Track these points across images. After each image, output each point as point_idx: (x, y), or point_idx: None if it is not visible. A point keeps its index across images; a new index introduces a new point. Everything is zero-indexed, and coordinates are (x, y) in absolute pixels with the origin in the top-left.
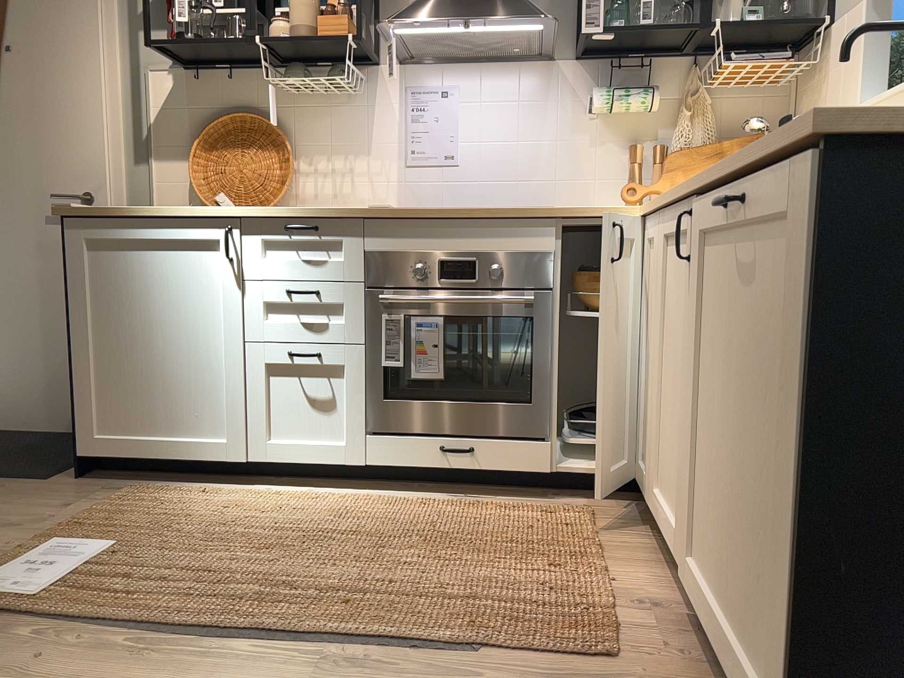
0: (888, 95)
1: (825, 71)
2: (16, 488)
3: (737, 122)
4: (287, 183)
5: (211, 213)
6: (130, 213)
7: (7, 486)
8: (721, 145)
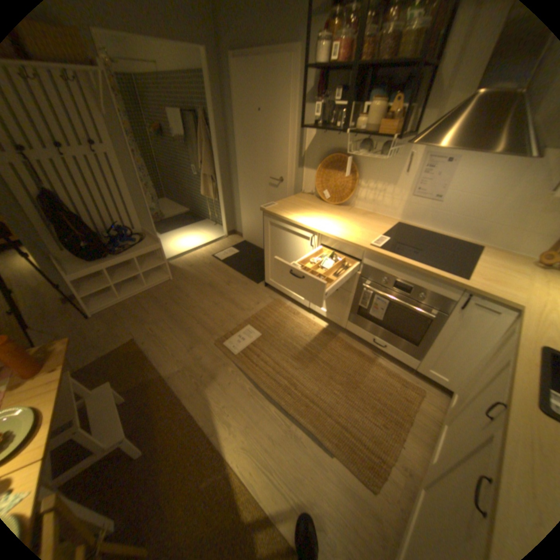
0: None
1: None
2: (250, 285)
3: None
4: (353, 192)
5: (308, 227)
6: (282, 217)
7: (248, 283)
8: None
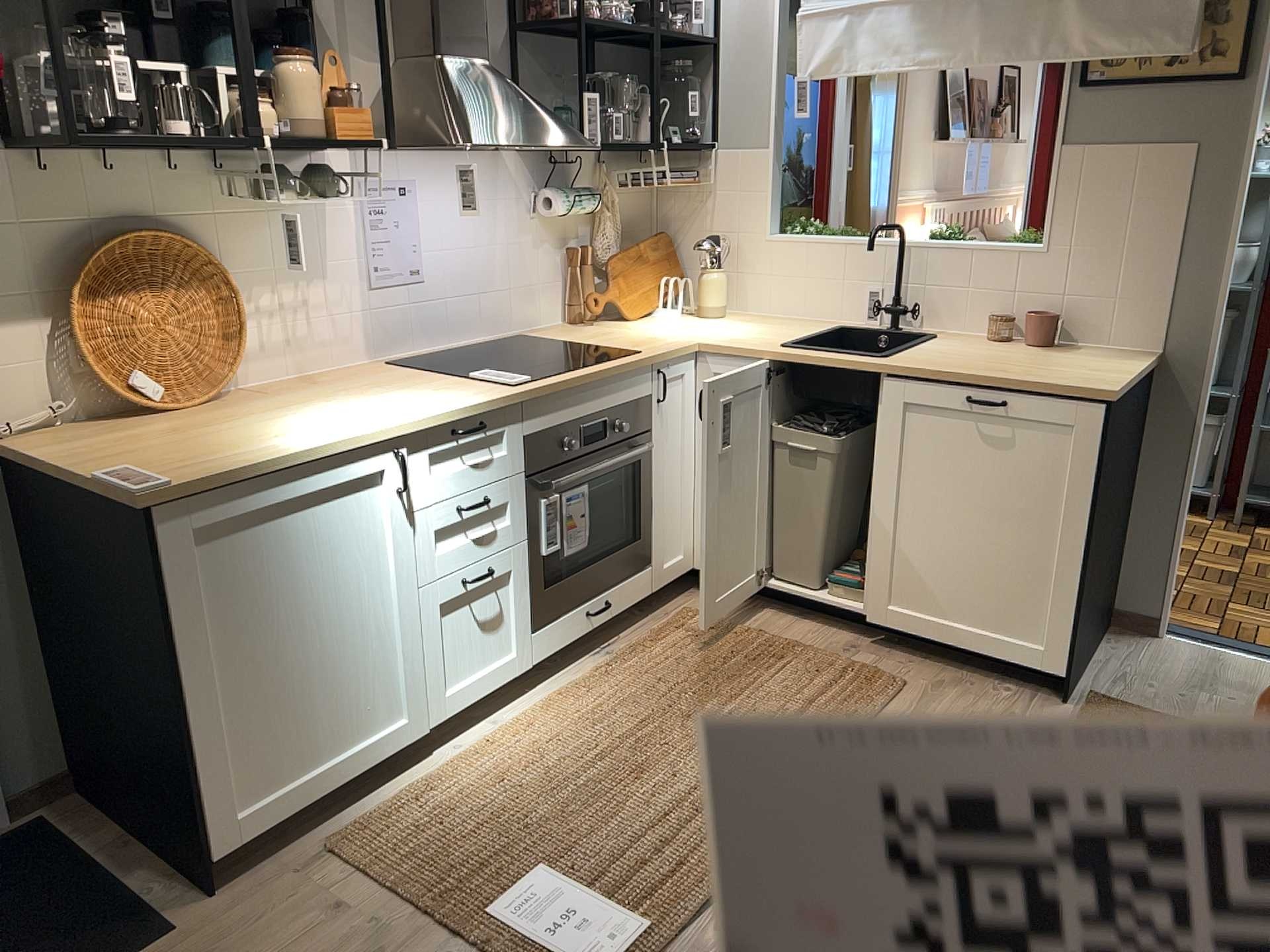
0: (812, 238)
1: (715, 188)
2: None
3: (627, 215)
4: (247, 339)
5: (377, 438)
6: (270, 467)
7: None
8: (639, 245)
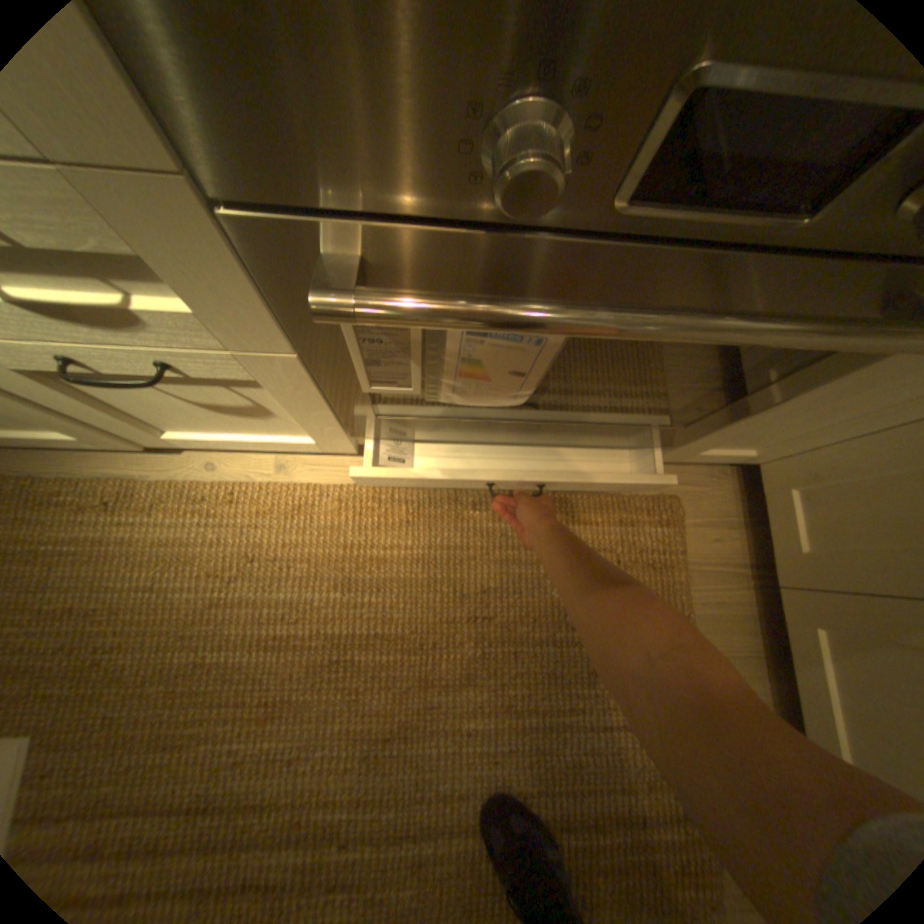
0: None
1: None
2: None
3: None
4: None
5: None
6: None
7: None
8: None
